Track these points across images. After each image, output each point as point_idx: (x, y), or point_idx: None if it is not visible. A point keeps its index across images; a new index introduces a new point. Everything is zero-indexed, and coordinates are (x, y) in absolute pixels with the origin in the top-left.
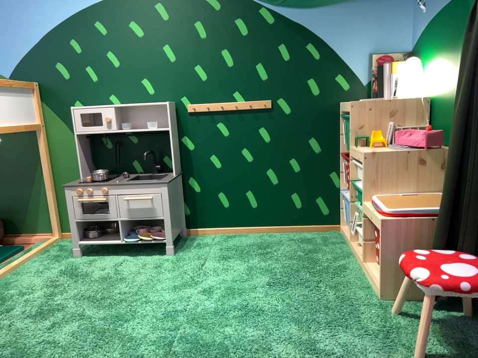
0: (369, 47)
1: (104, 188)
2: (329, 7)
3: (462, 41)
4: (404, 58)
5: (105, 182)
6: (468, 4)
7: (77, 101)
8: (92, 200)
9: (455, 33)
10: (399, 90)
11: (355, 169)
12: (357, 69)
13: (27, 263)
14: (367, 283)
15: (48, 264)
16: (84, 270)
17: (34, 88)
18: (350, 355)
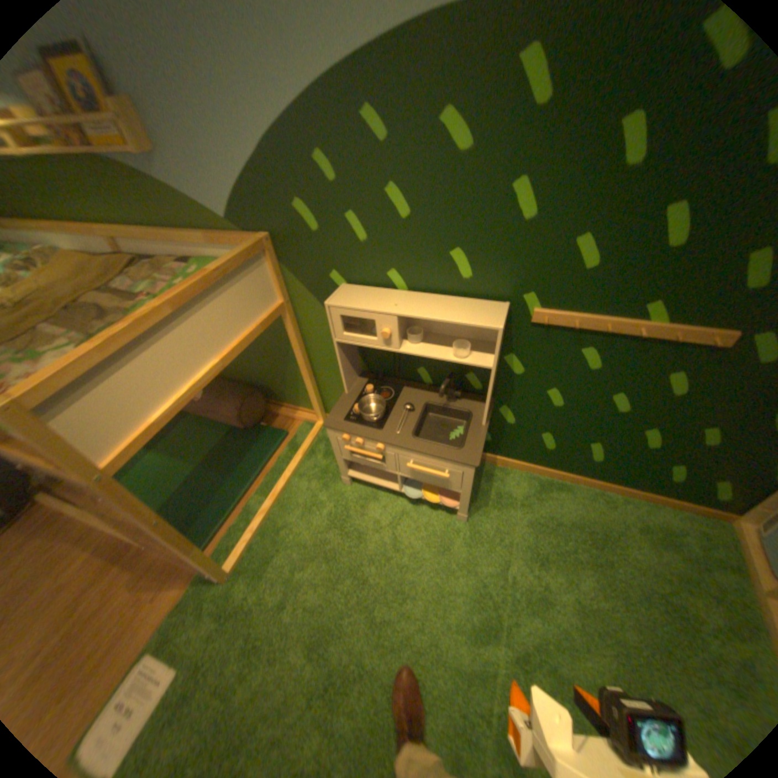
0: None
1: (380, 445)
2: None
3: None
4: None
5: (381, 427)
6: None
7: (334, 271)
8: (364, 454)
9: None
10: None
11: None
12: None
13: (293, 481)
14: None
15: (315, 489)
16: (356, 521)
17: (265, 248)
18: None
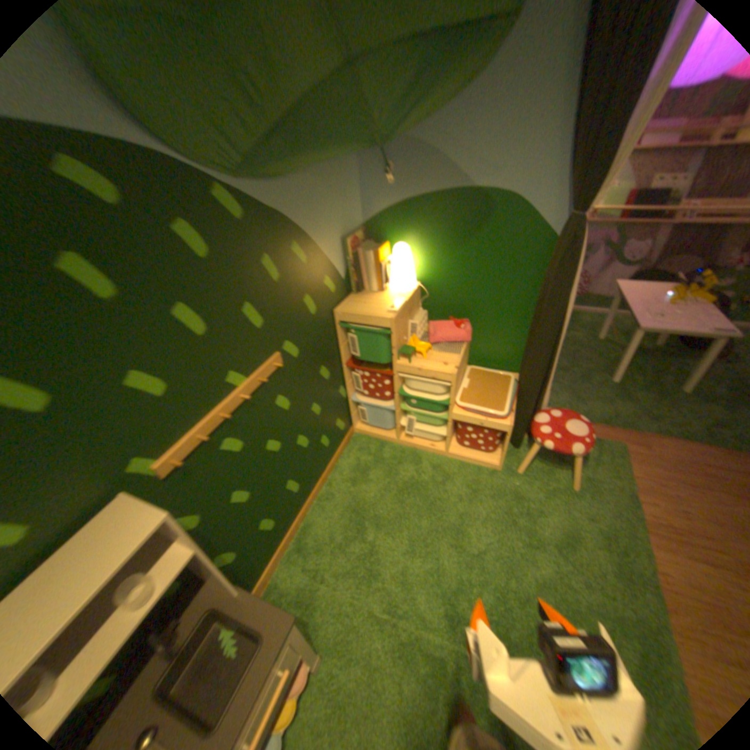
0: (341, 229)
1: None
2: (303, 175)
3: (478, 237)
4: (364, 236)
5: None
6: (490, 203)
7: None
8: None
9: (464, 226)
10: (389, 280)
11: (398, 381)
12: (338, 262)
13: None
14: (470, 466)
15: None
16: None
17: None
18: (573, 528)
